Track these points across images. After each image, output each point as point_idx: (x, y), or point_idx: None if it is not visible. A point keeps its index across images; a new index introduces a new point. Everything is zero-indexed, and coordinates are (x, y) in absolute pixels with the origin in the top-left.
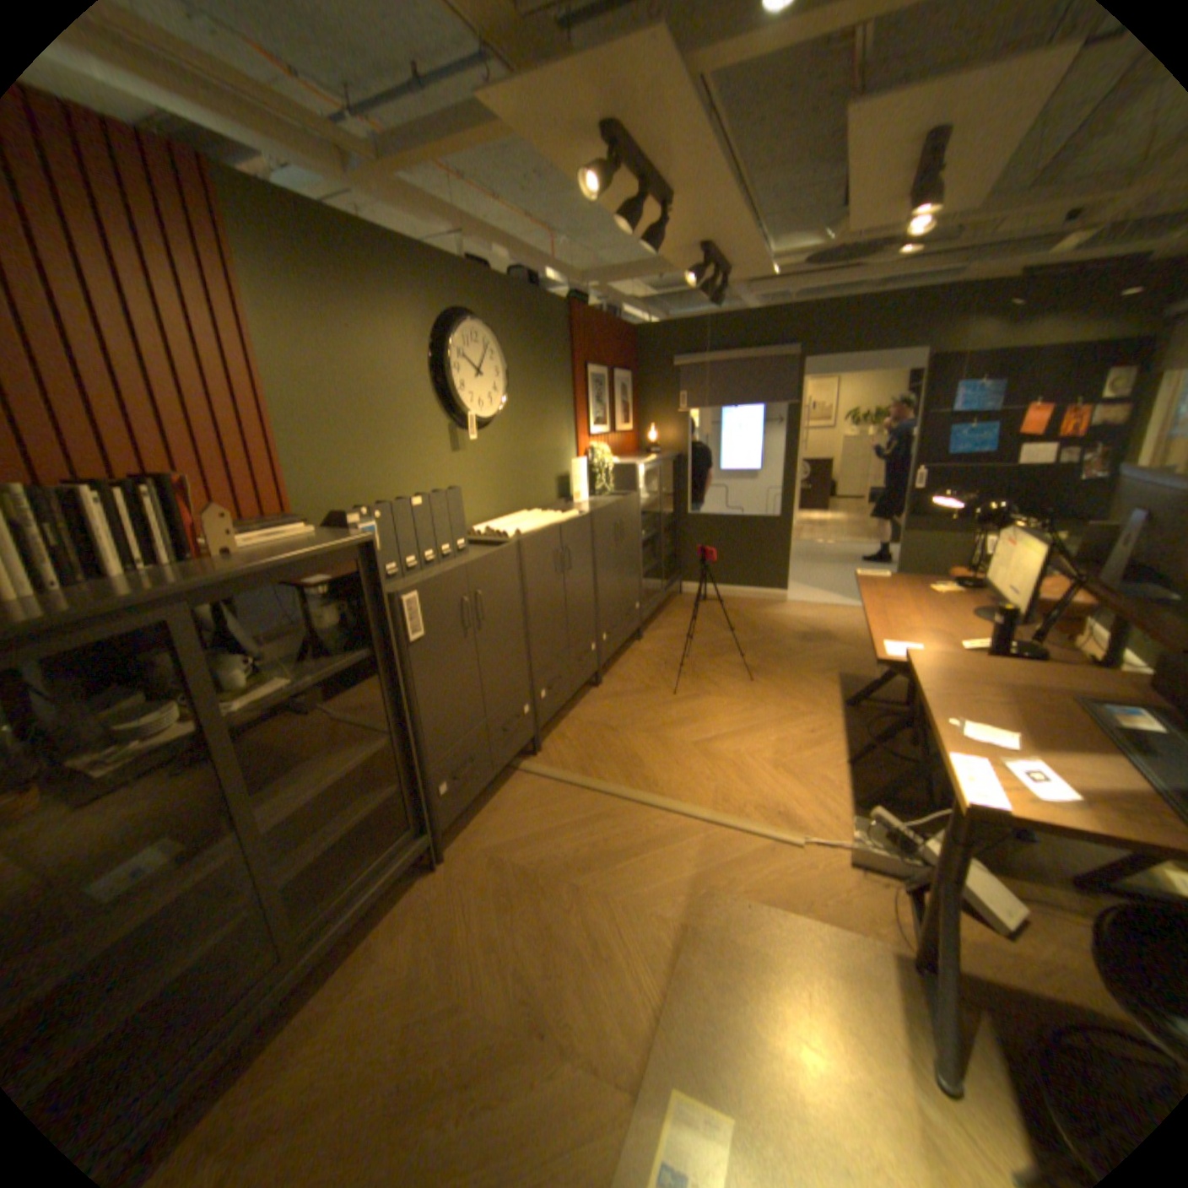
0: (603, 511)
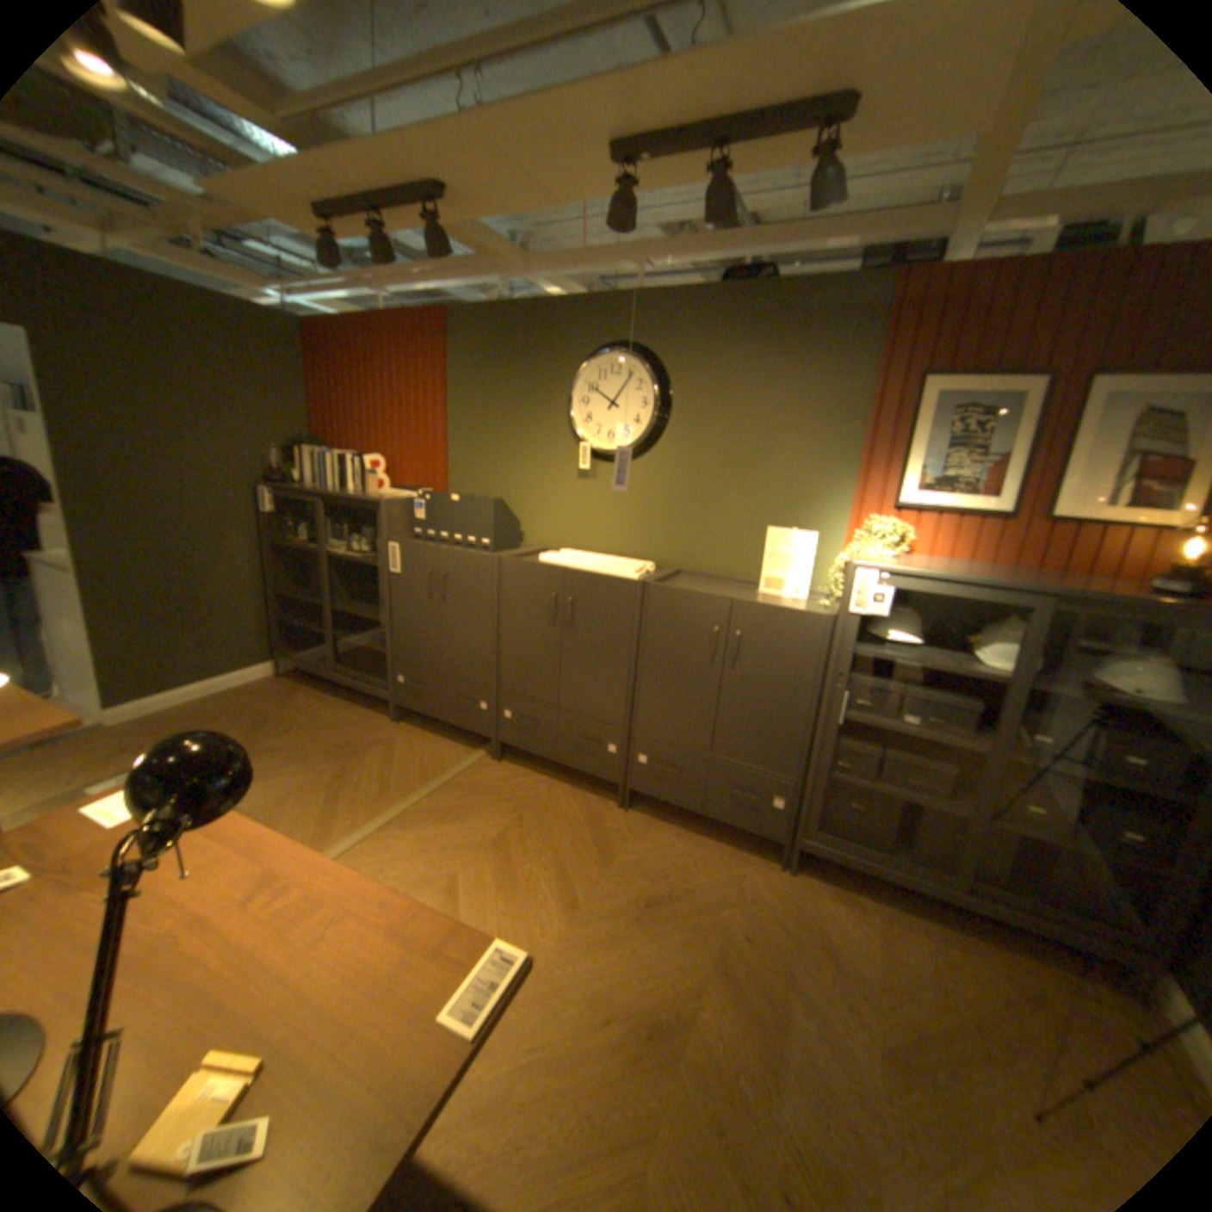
0: (674, 592)
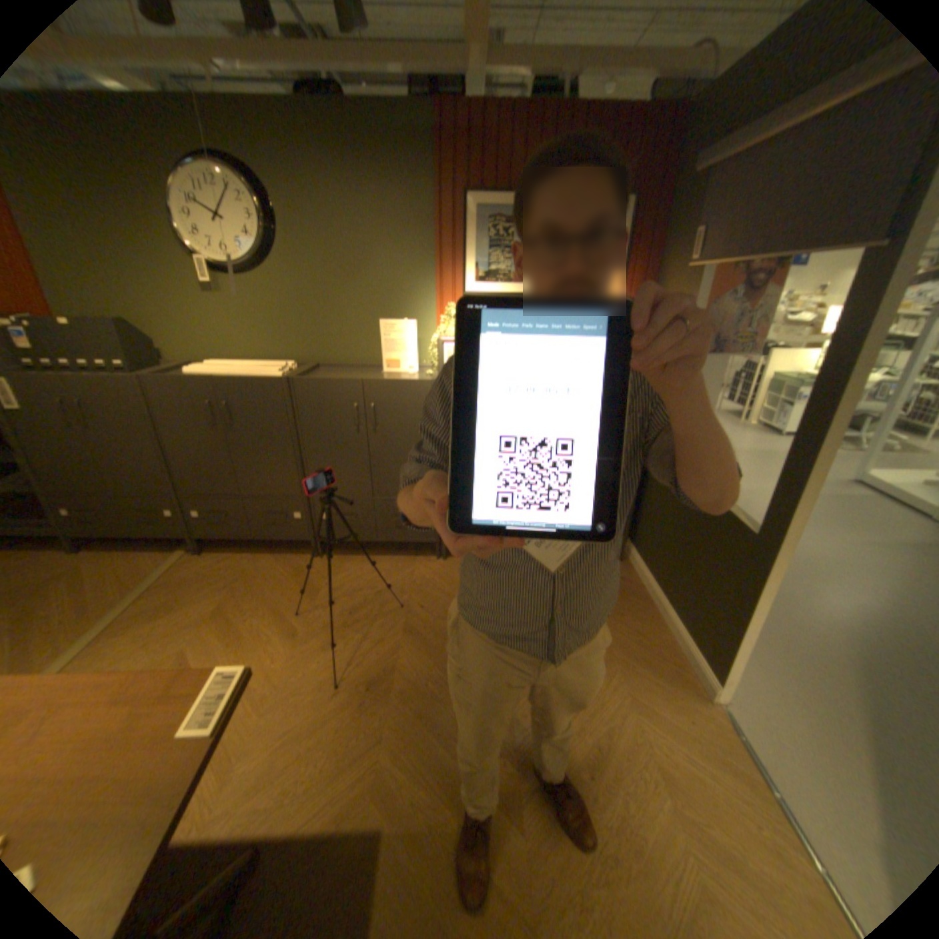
0: (318, 382)
